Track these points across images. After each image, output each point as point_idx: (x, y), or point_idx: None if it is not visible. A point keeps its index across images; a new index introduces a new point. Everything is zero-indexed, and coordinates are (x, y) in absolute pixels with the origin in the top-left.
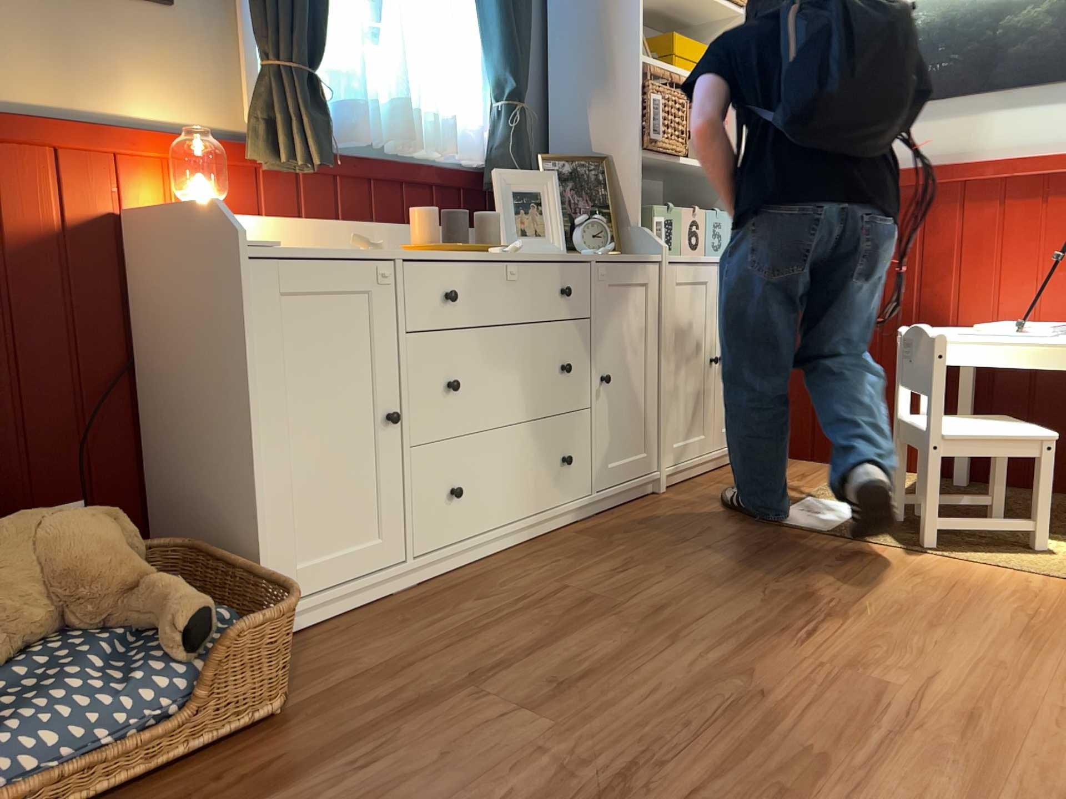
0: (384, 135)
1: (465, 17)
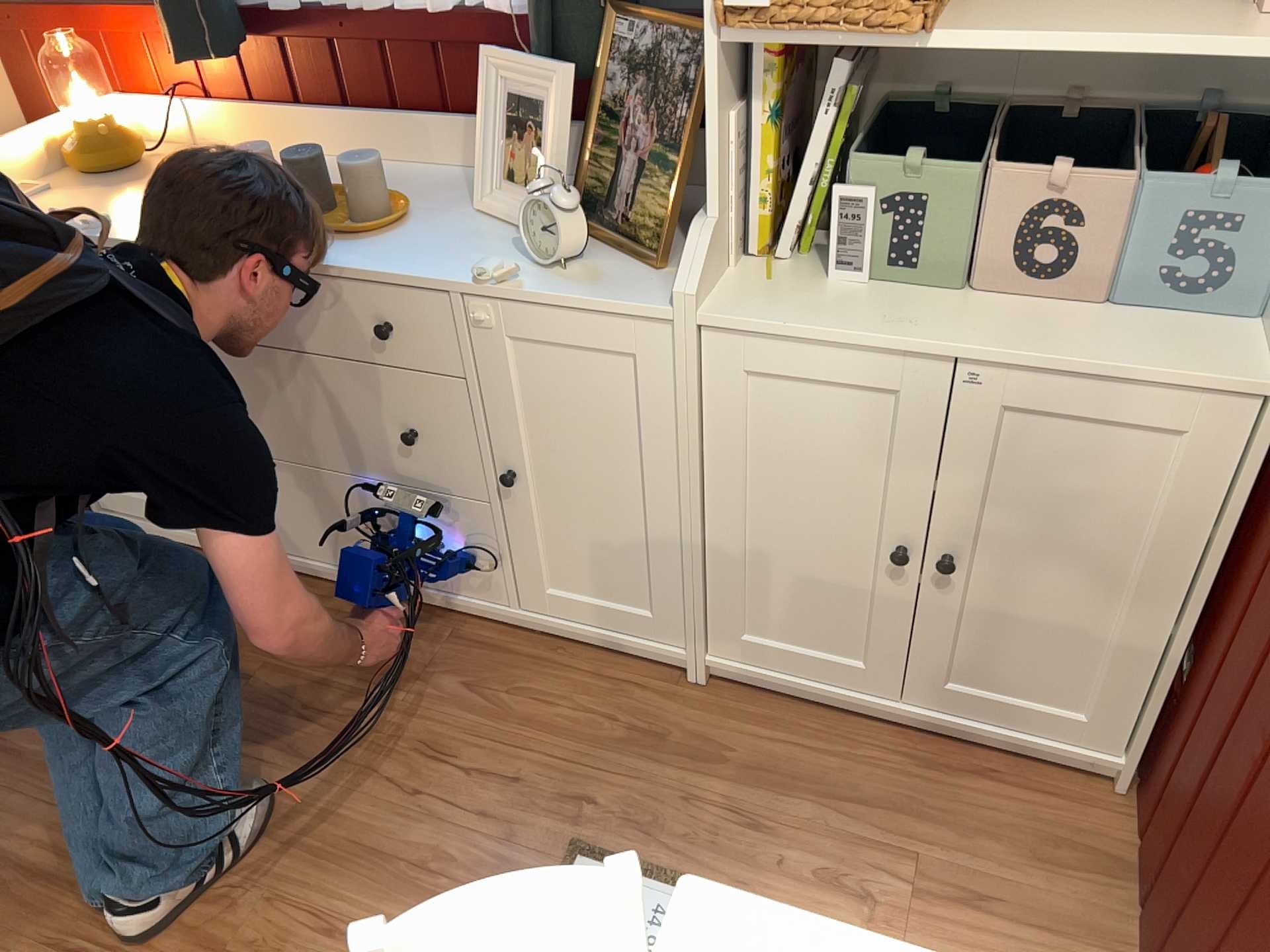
0: None
1: None
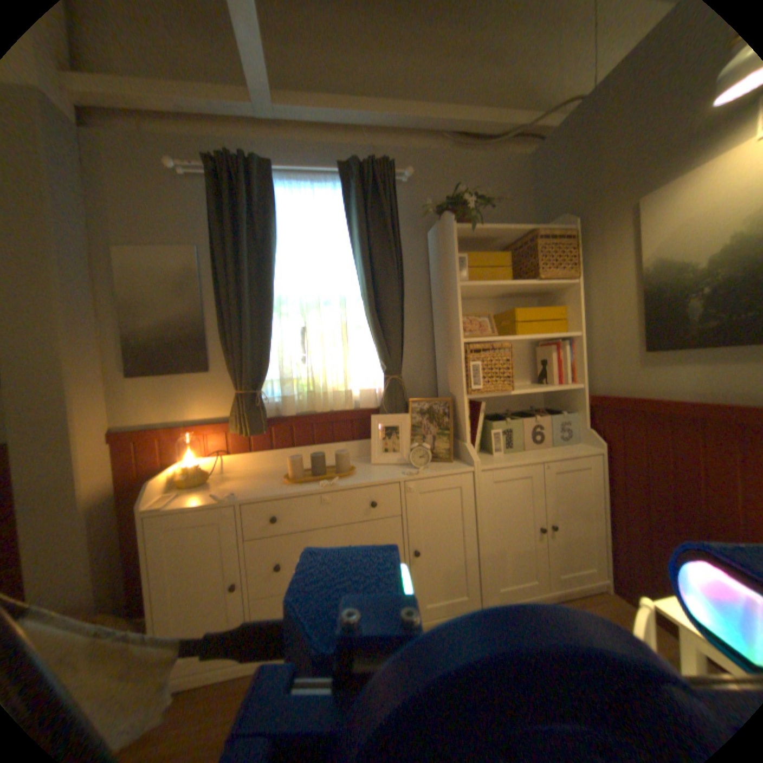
0: (310, 405)
1: (366, 333)
